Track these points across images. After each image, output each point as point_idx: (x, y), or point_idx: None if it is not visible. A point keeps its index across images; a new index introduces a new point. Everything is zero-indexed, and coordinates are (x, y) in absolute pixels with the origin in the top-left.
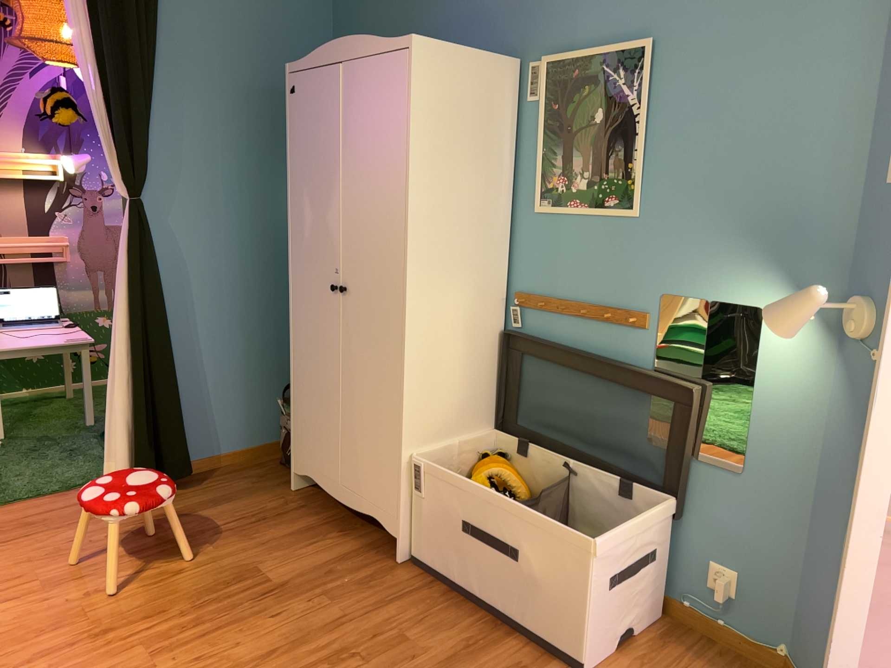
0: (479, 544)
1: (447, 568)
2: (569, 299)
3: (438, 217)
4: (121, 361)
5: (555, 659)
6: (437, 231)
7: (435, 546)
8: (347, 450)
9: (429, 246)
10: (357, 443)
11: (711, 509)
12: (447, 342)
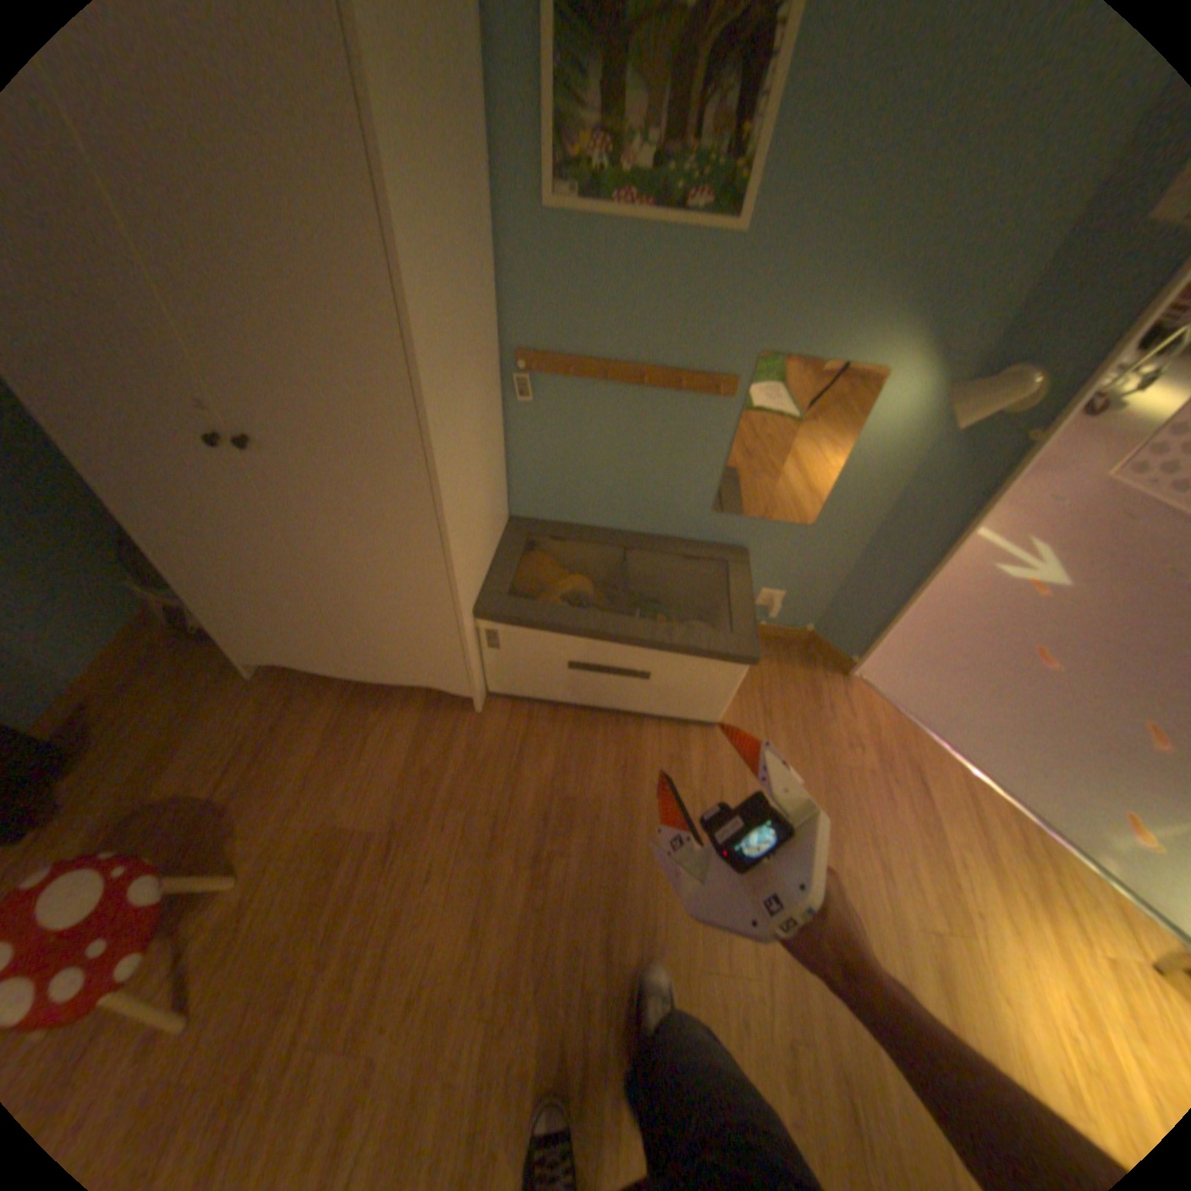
0: (590, 678)
1: (544, 697)
2: (613, 360)
3: (438, 274)
4: None
5: (690, 732)
6: (442, 307)
7: (523, 686)
8: (343, 632)
9: (440, 345)
10: (363, 625)
11: (773, 554)
12: (475, 475)
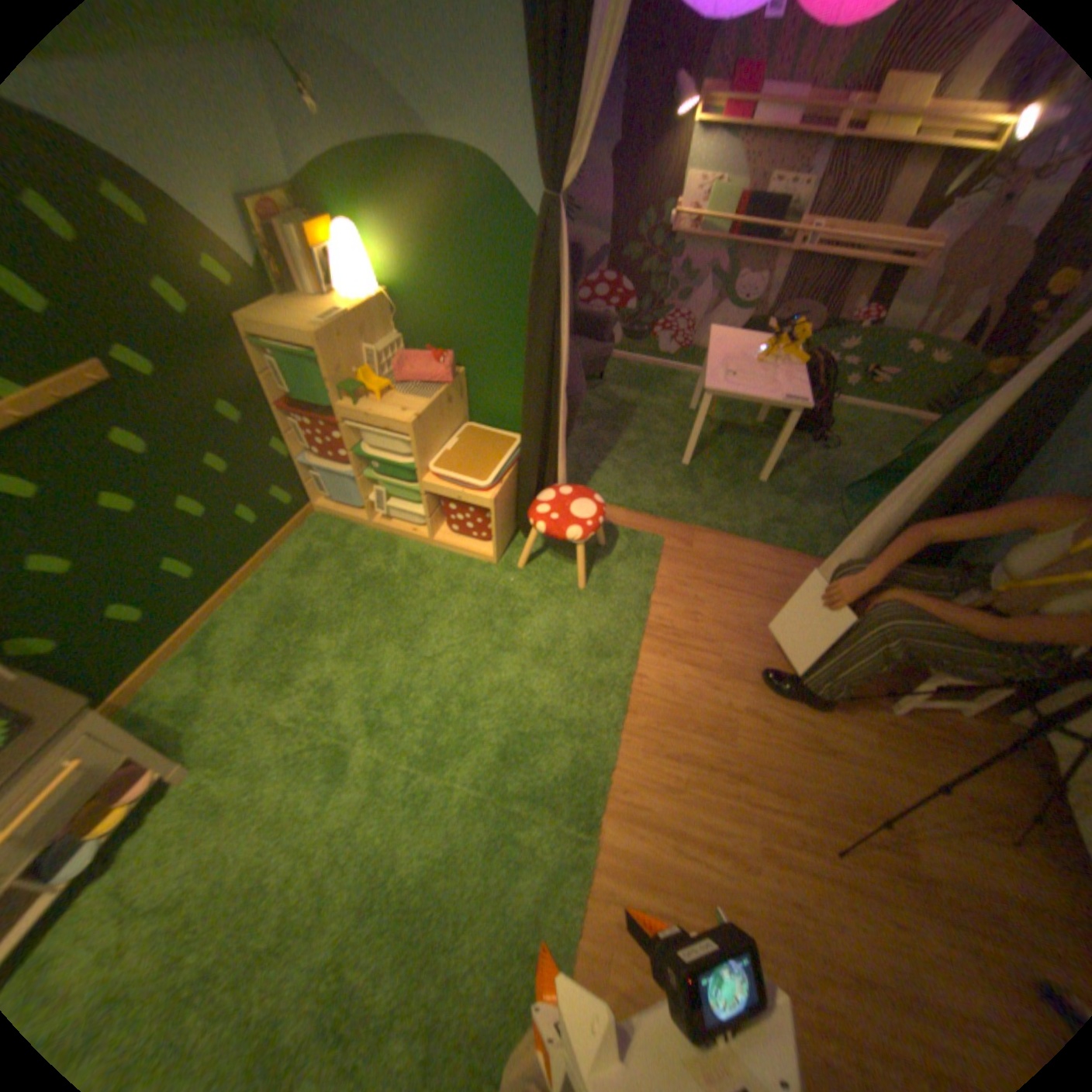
0: None
1: None
2: None
3: None
4: (923, 492)
5: None
6: None
7: None
8: None
9: None
10: None
11: None
12: None
